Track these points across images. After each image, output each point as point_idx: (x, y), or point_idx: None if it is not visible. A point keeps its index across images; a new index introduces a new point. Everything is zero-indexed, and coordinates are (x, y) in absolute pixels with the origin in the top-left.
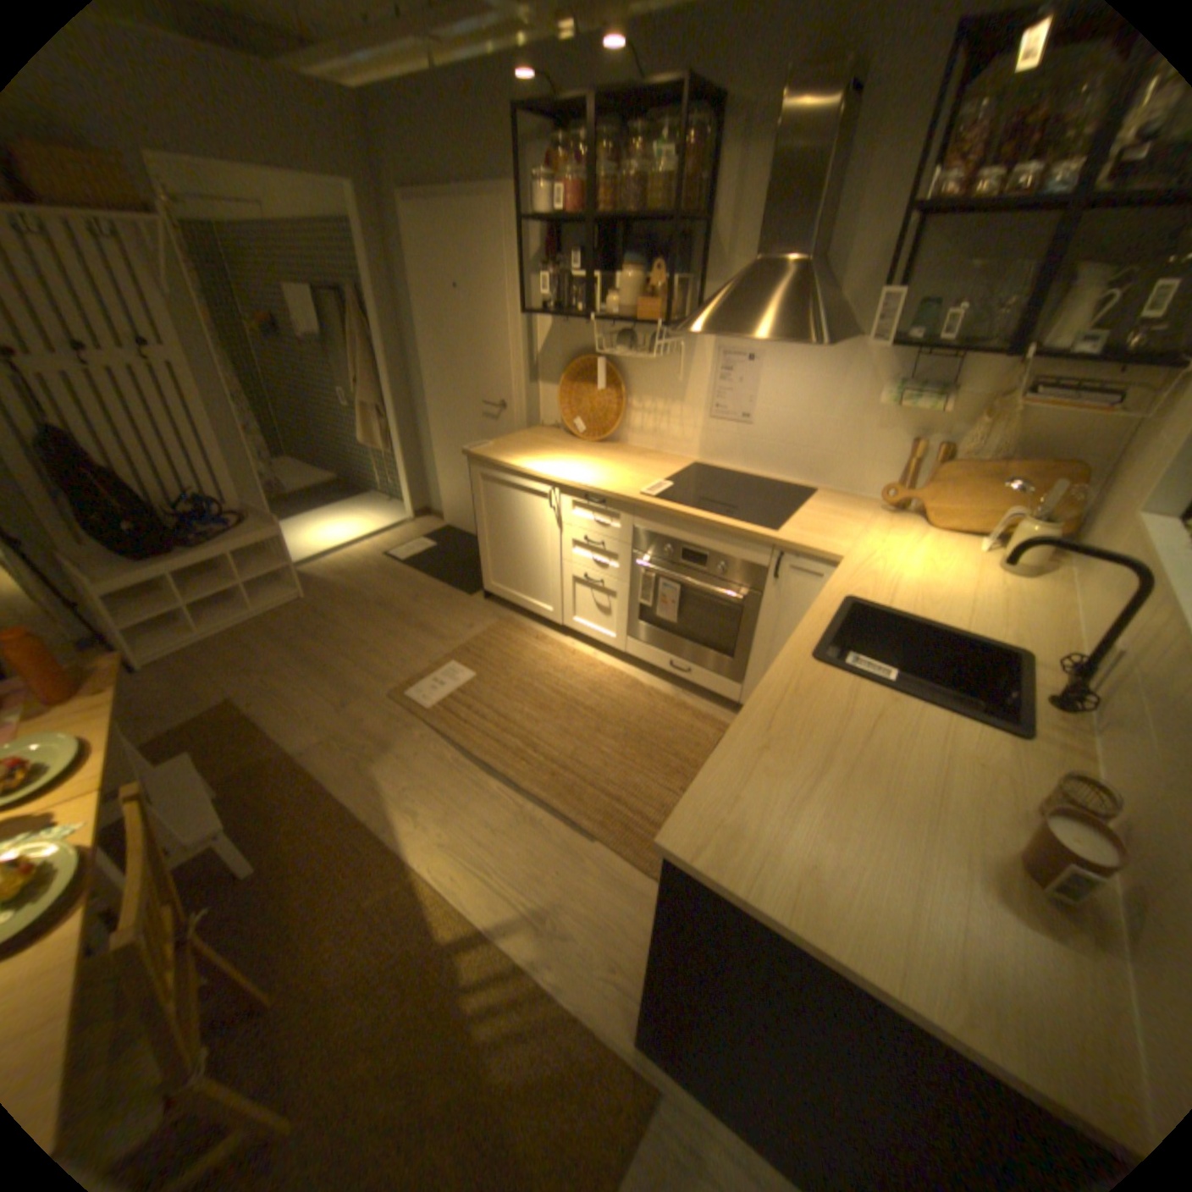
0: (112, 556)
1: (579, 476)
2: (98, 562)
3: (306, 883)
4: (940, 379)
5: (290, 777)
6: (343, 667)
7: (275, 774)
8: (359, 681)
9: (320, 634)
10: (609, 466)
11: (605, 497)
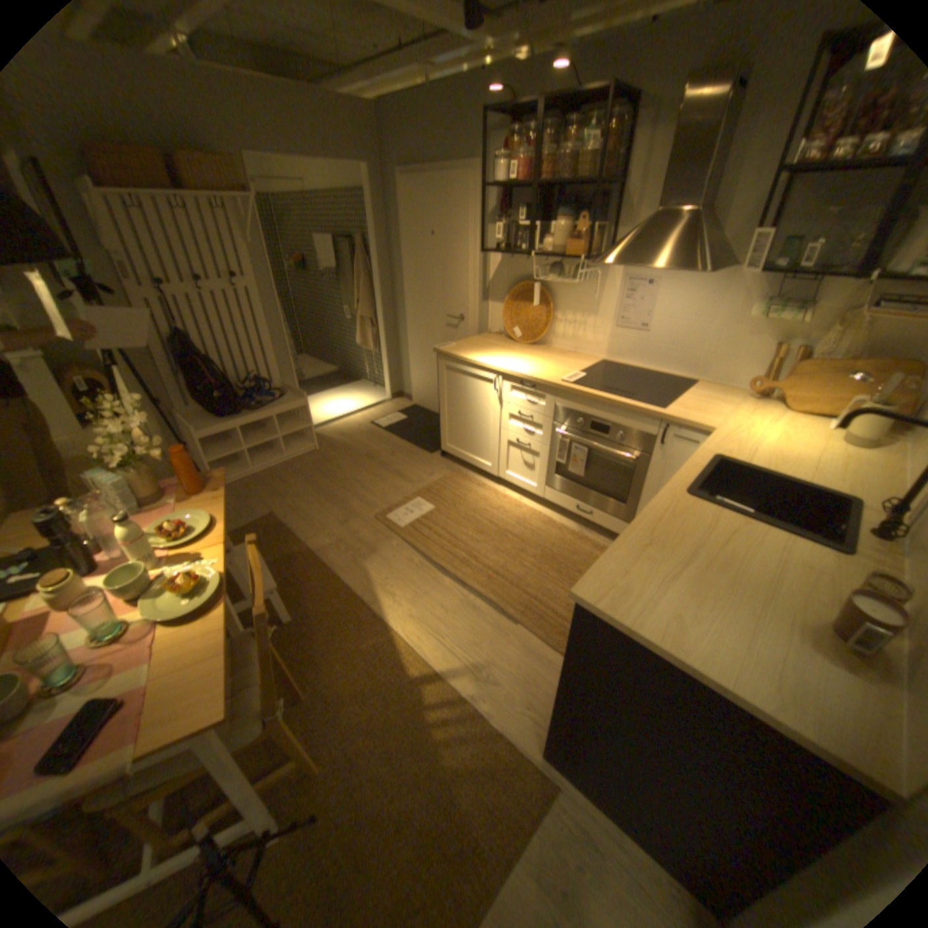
0: (204, 413)
1: (516, 367)
2: (196, 417)
3: (323, 630)
4: (801, 297)
5: (312, 564)
6: (344, 496)
7: (302, 561)
8: (355, 506)
9: (329, 474)
10: (538, 361)
11: (535, 383)
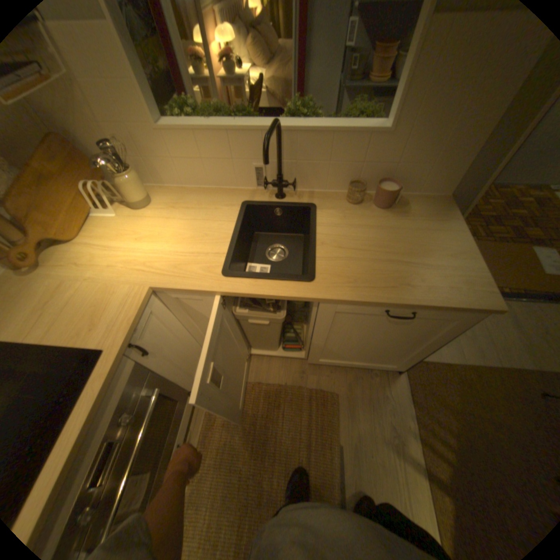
0: None
1: None
2: None
3: None
4: None
5: None
6: None
7: None
8: None
9: None
10: None
11: None
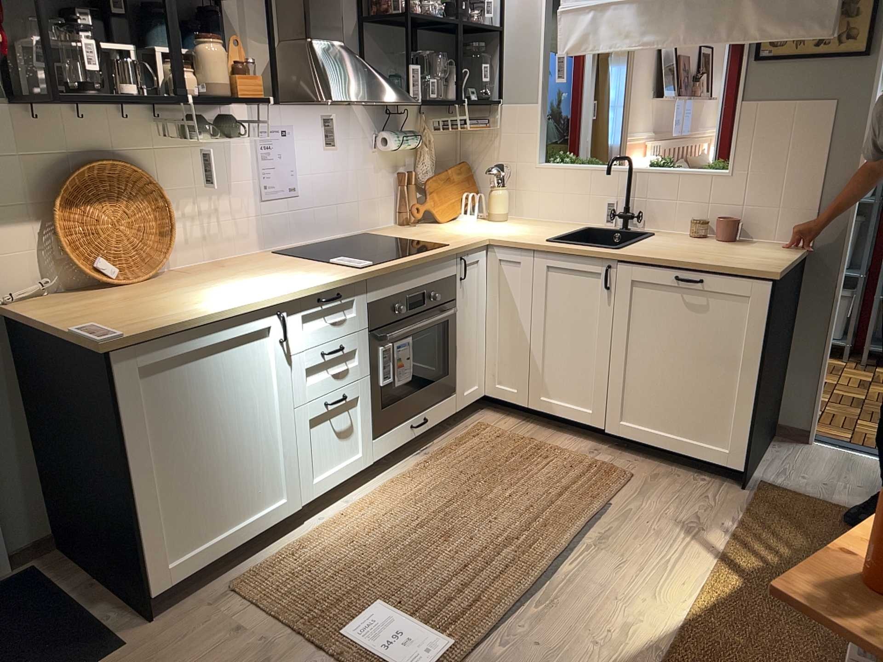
0: None
1: (287, 285)
2: None
3: None
4: (393, 129)
5: None
6: None
7: None
8: None
9: None
10: (256, 276)
11: (340, 286)
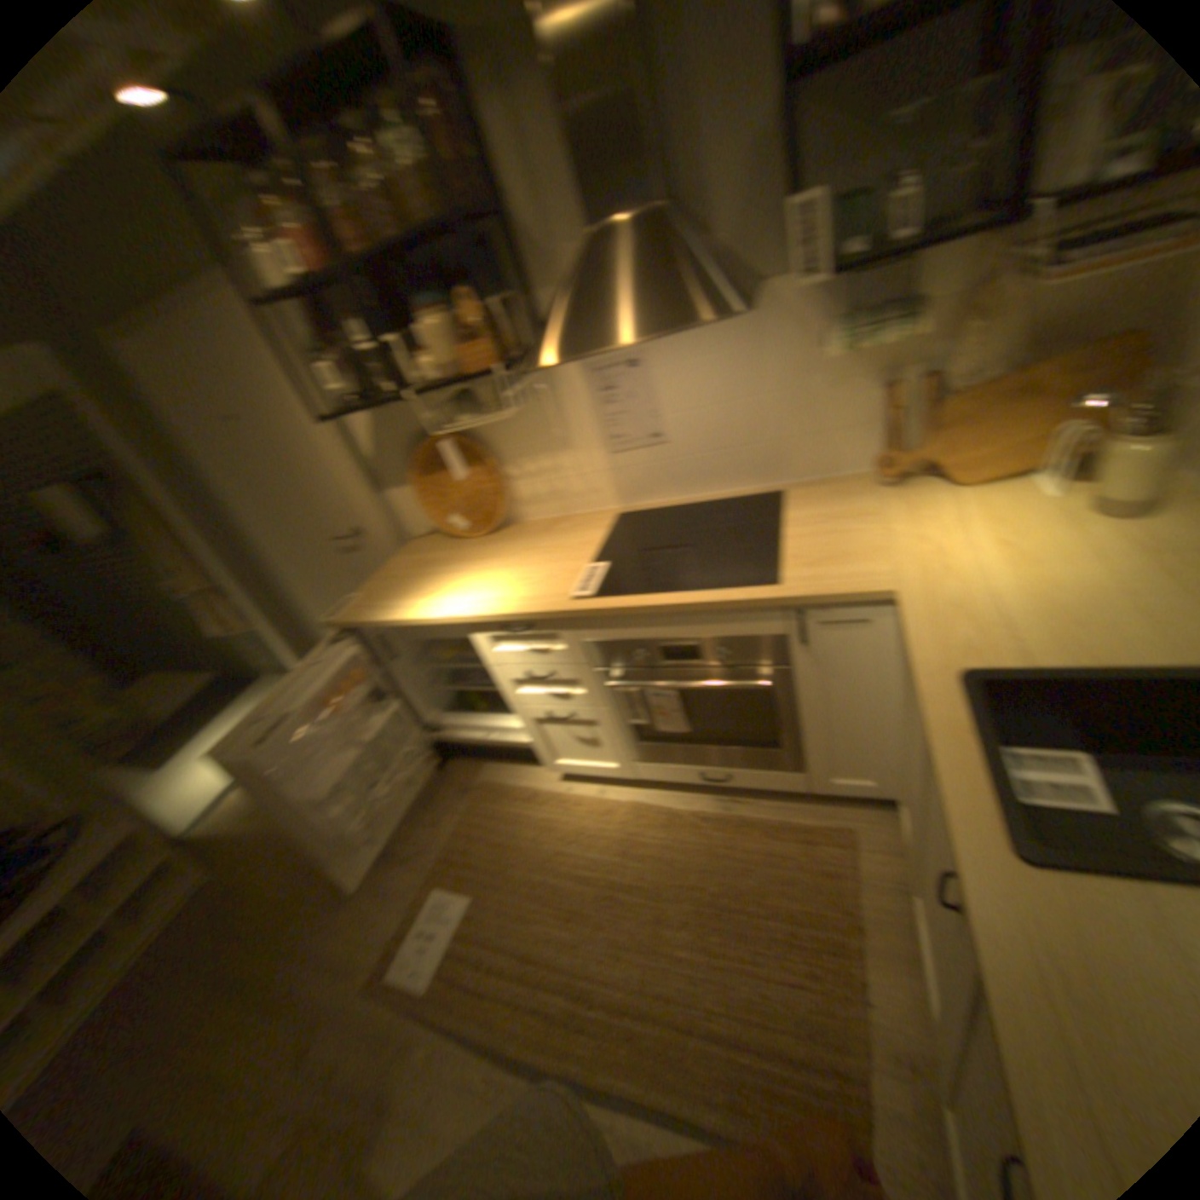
0: None
1: (478, 601)
2: None
3: None
4: (886, 294)
5: None
6: (278, 982)
7: None
8: (308, 996)
9: (235, 937)
10: (511, 566)
11: (523, 619)
